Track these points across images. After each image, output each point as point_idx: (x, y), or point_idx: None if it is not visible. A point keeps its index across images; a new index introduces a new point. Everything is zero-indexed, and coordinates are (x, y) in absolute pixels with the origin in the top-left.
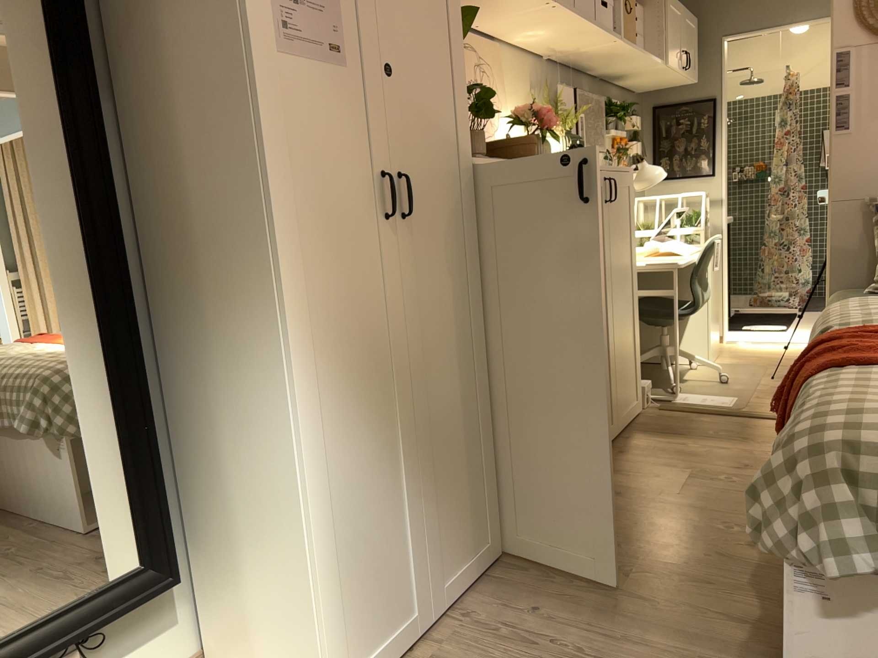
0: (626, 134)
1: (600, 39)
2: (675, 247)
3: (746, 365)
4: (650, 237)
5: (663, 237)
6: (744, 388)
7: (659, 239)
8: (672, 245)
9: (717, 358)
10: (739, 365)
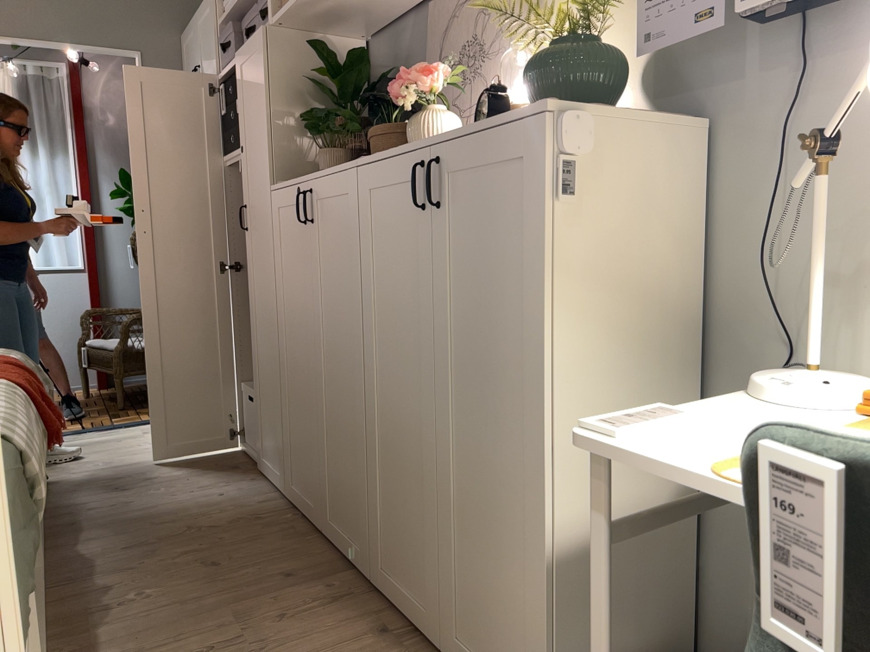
0: None
1: None
2: None
3: None
4: None
5: None
6: None
7: None
8: None
9: None
10: None
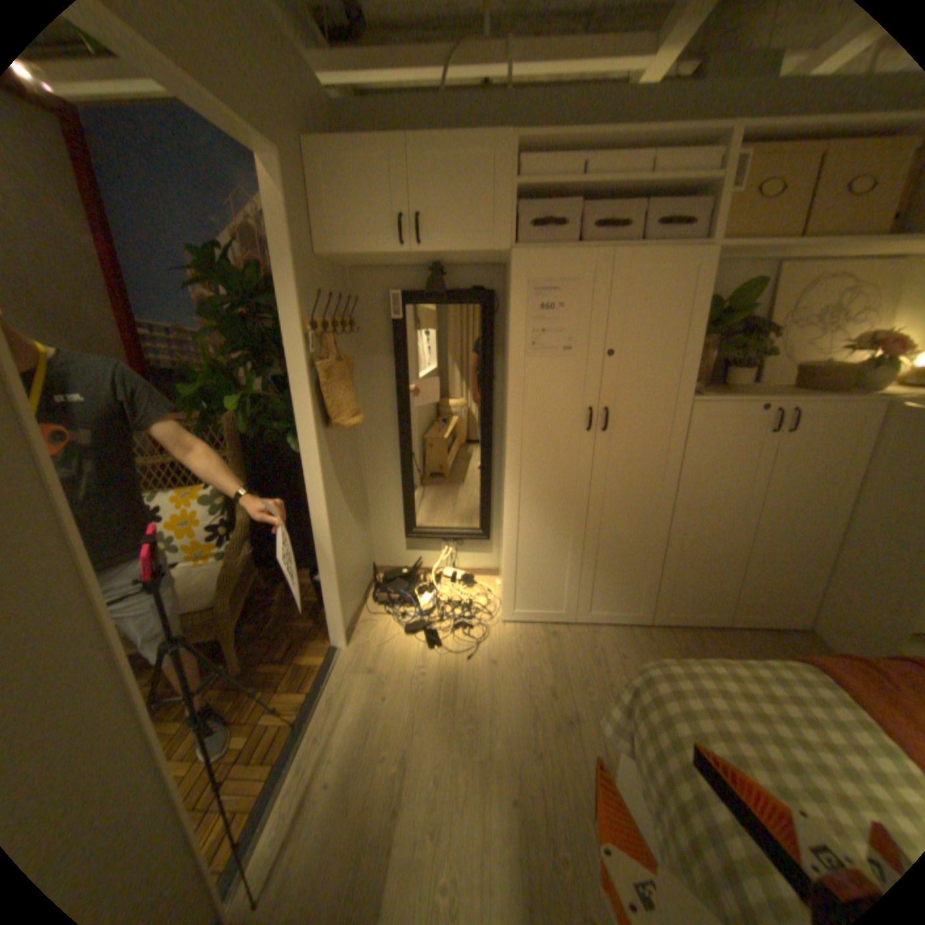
0: None
1: None
2: None
3: None
4: None
5: None
6: None
7: None
8: None
9: None
10: None
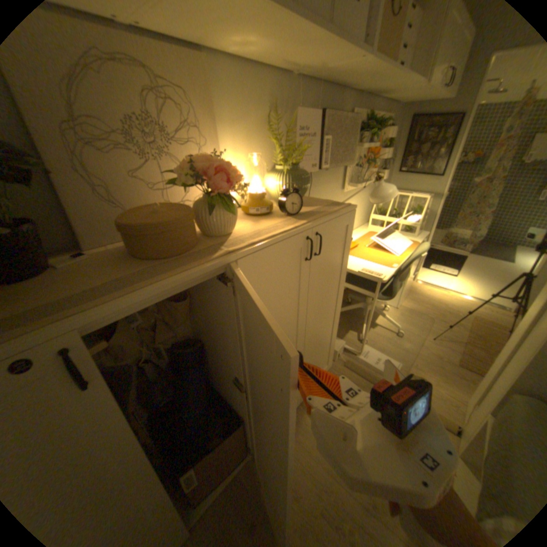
0: (387, 140)
1: (349, 51)
2: (393, 247)
3: (423, 317)
4: (377, 235)
5: (389, 231)
6: (412, 353)
7: (385, 236)
8: (391, 244)
9: (406, 303)
10: (417, 316)
